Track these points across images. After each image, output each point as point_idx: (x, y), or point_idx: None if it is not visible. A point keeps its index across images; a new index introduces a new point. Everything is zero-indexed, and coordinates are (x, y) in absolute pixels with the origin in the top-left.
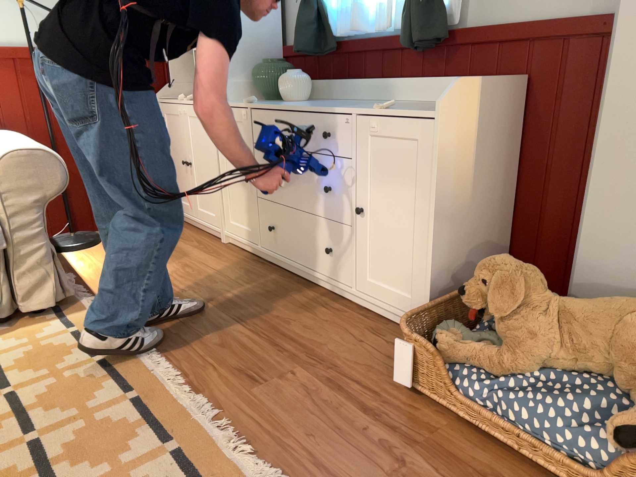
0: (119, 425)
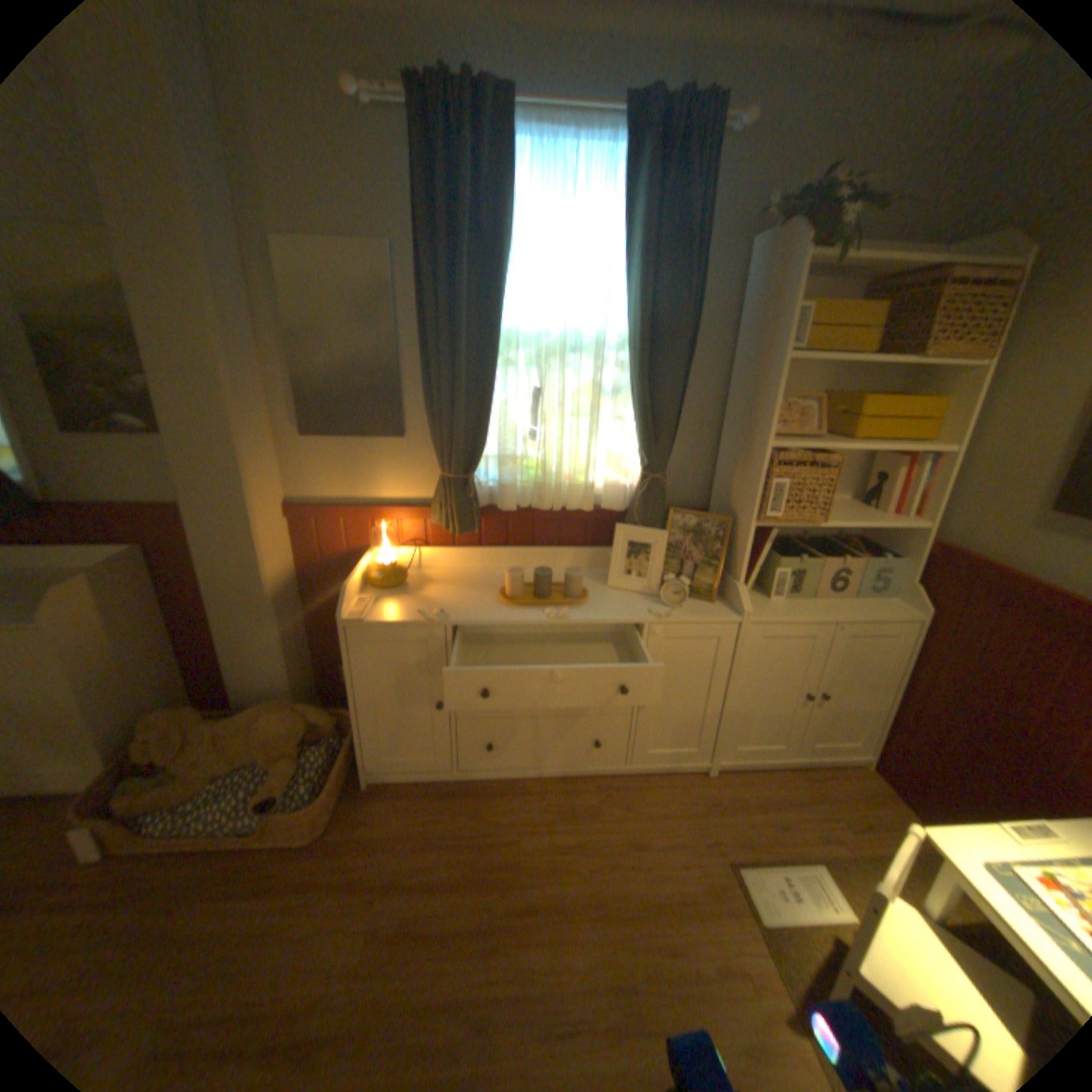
0: None
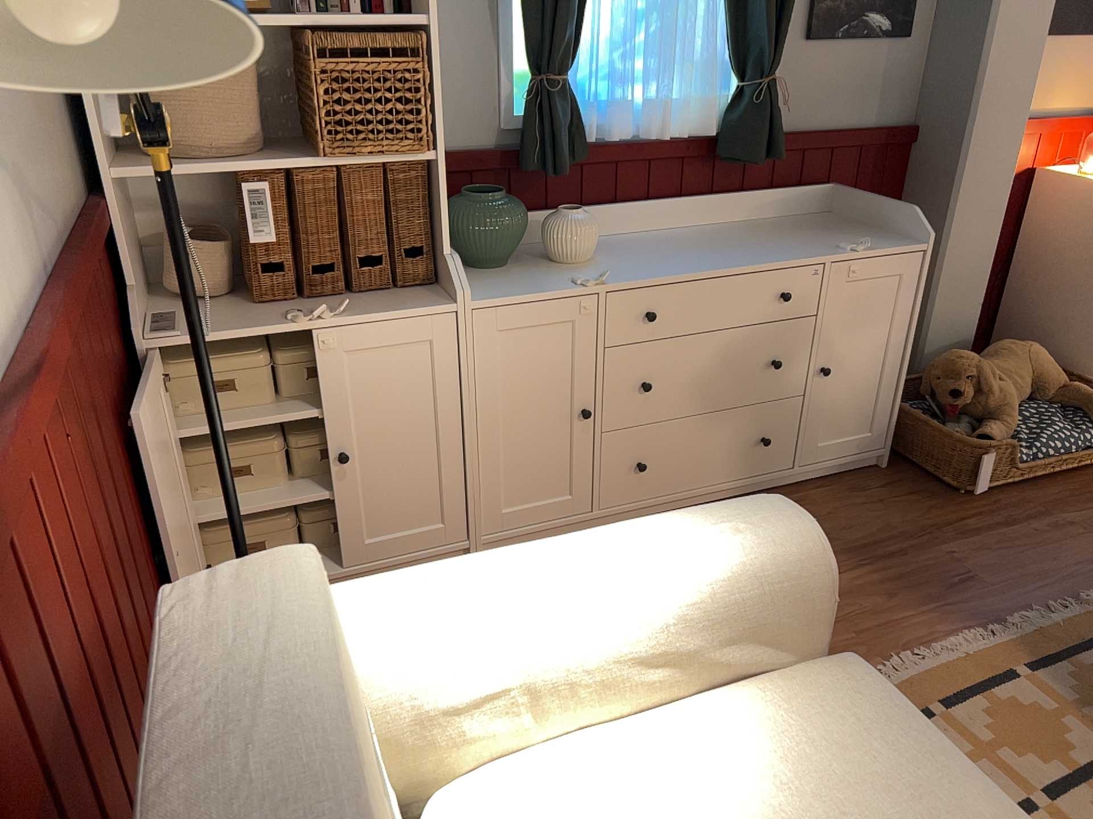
0: (1081, 682)
